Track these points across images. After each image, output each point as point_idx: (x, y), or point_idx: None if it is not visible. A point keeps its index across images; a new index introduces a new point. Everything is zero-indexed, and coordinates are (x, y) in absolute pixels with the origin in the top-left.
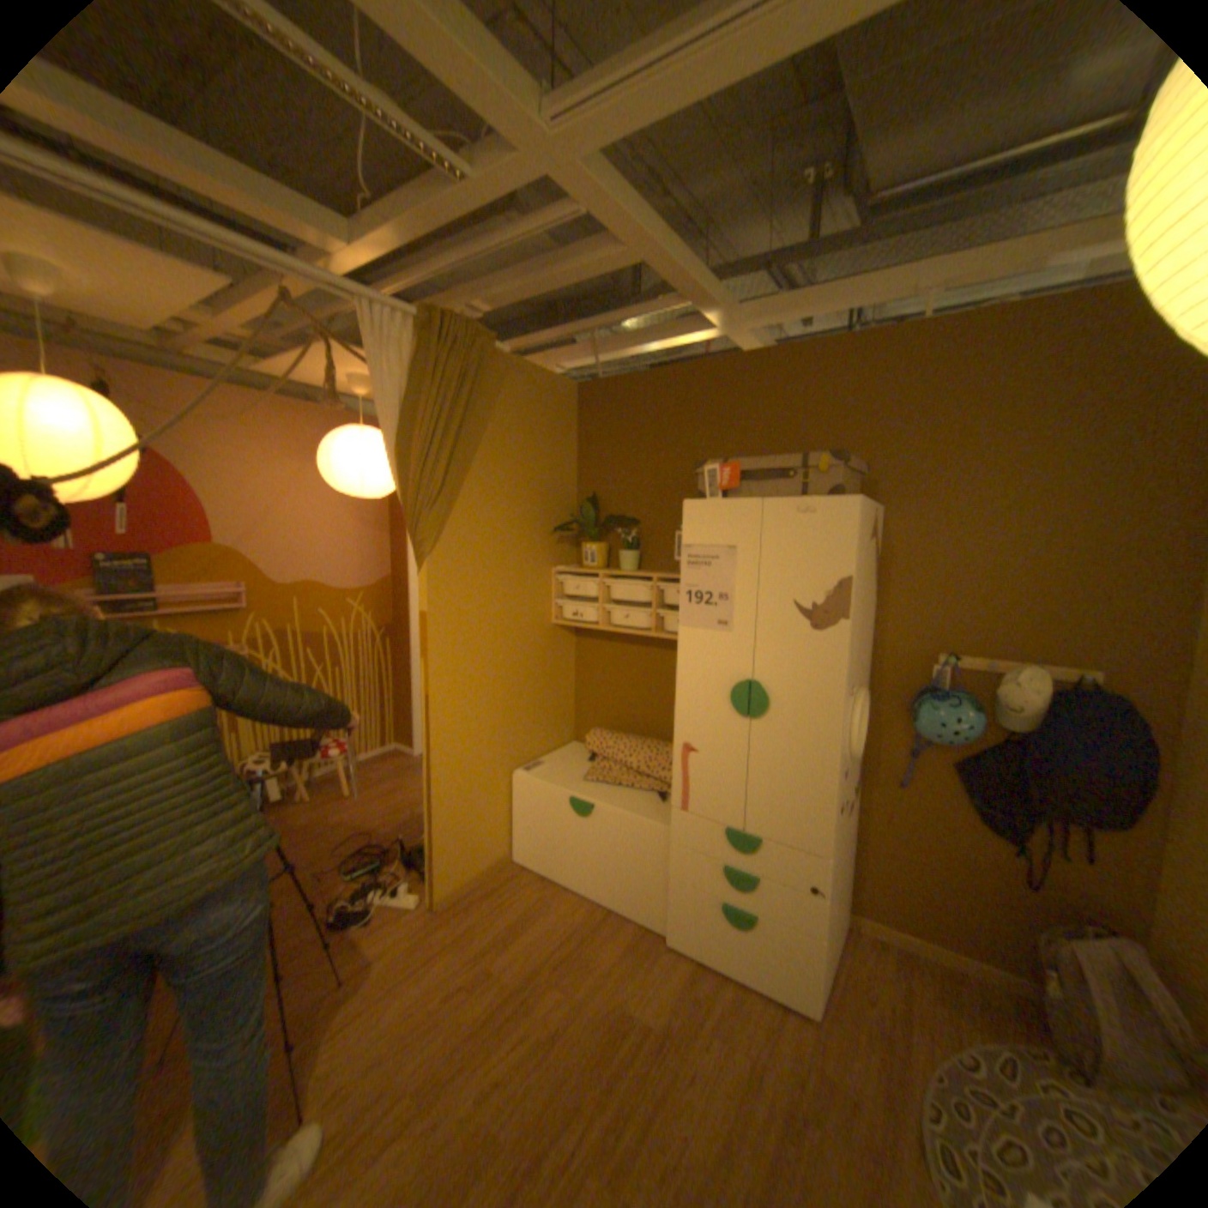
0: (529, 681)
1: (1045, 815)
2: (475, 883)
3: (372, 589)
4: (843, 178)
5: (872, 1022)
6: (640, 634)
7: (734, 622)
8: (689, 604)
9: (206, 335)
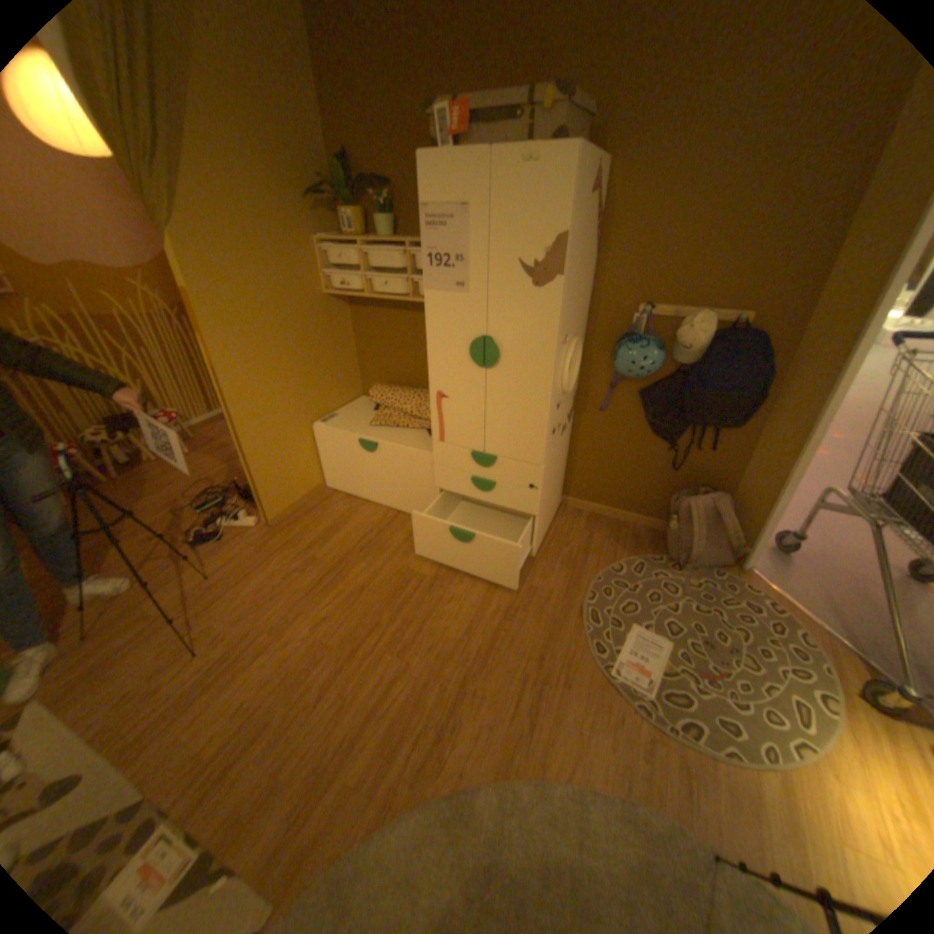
0: (311, 349)
1: (691, 422)
2: (298, 504)
3: (149, 268)
4: None
5: (564, 554)
6: (400, 300)
7: (469, 284)
8: (430, 268)
9: None
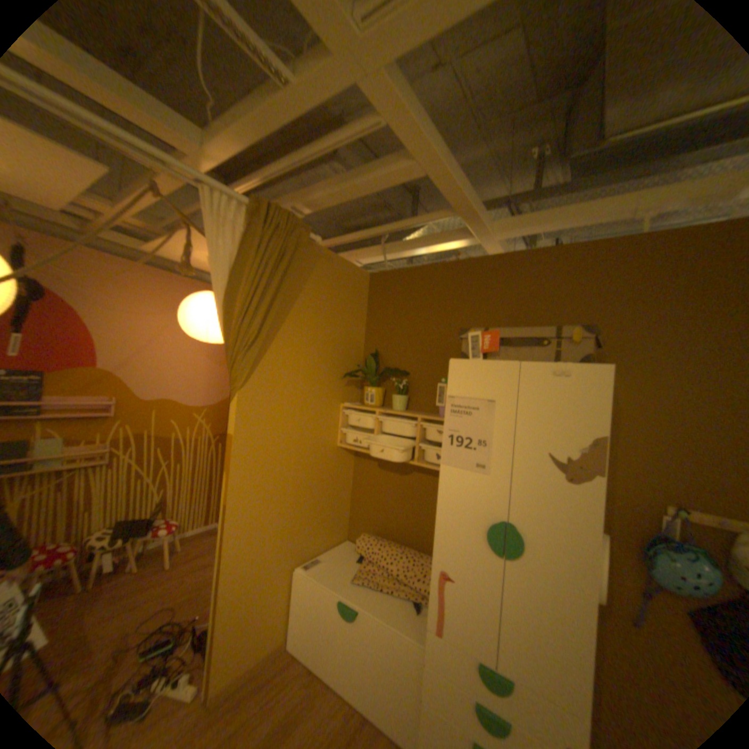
0: (315, 492)
1: None
2: (251, 673)
3: (214, 408)
4: (563, 149)
5: None
6: (406, 462)
7: (491, 467)
8: (451, 446)
9: (122, 228)
